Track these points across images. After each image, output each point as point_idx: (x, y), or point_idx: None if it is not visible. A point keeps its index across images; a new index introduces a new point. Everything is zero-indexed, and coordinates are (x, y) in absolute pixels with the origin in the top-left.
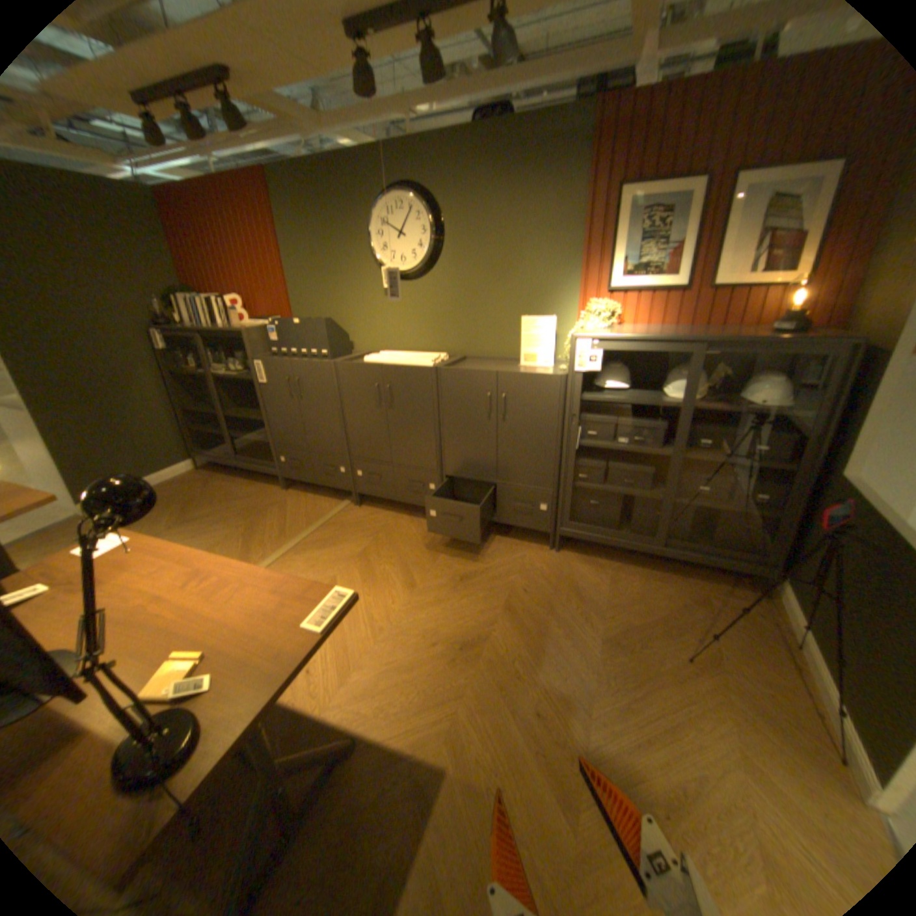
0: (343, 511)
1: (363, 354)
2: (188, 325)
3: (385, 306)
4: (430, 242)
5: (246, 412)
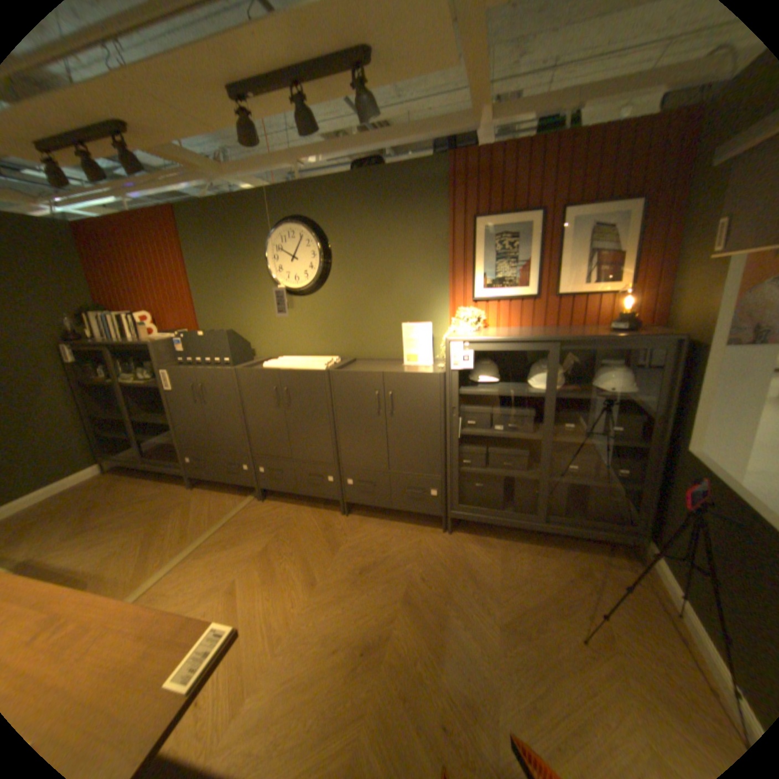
0: (245, 507)
1: (263, 360)
2: (99, 339)
3: (283, 318)
4: (319, 264)
5: (152, 417)
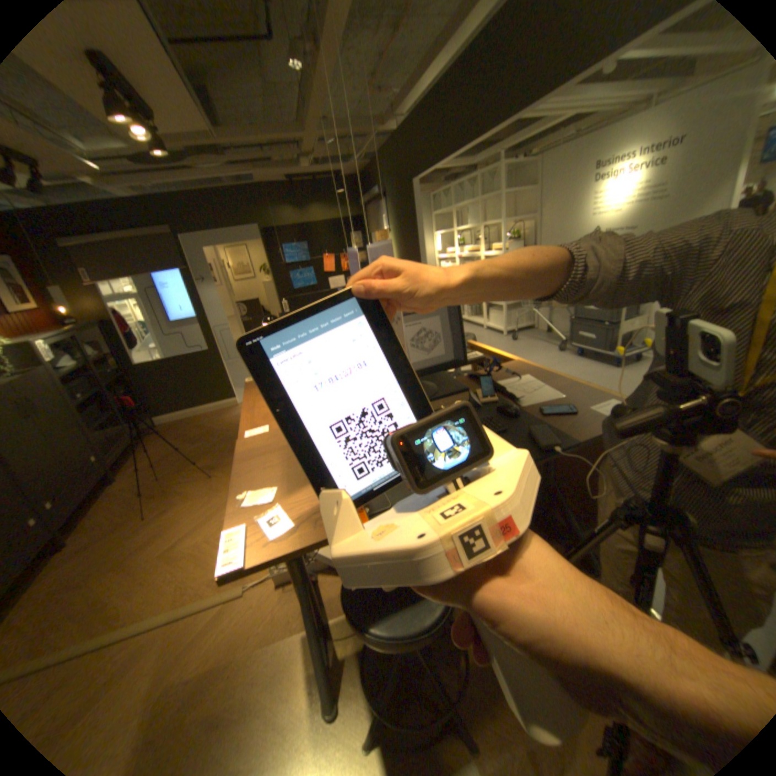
0: None
1: None
2: None
3: None
4: None
5: None
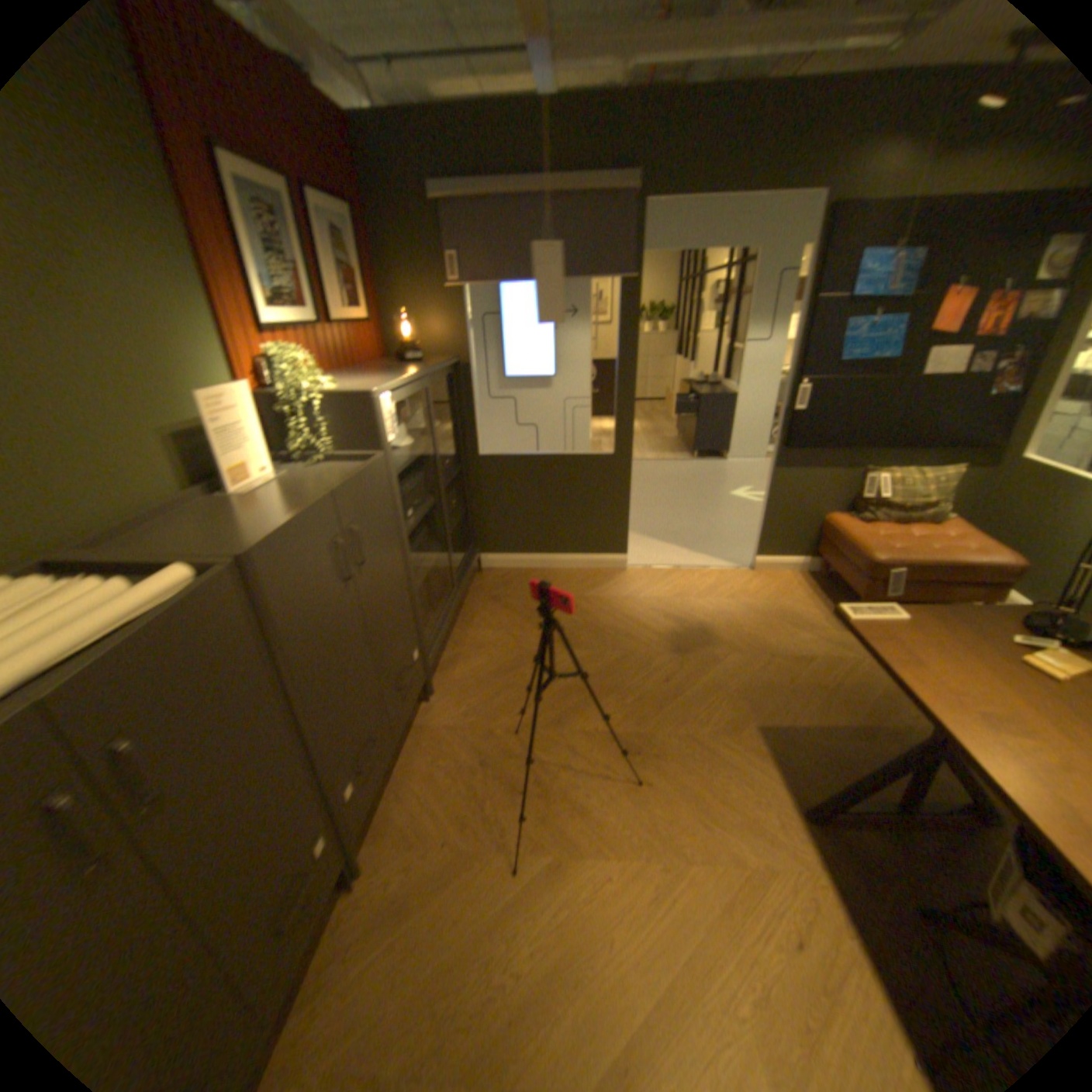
0: None
1: None
2: None
3: None
4: None
5: None
